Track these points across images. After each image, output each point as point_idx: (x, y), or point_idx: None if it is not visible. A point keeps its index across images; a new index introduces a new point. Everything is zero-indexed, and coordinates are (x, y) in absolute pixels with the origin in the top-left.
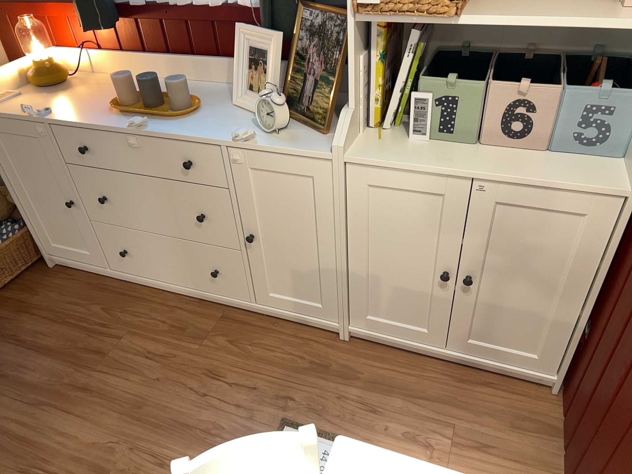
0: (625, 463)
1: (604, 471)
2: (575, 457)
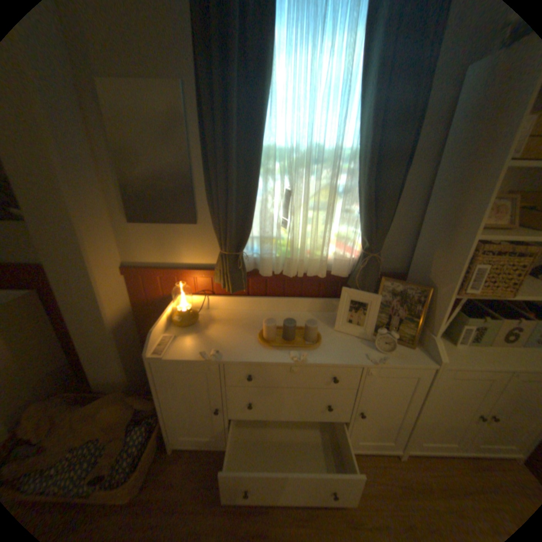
0: None
1: None
2: None
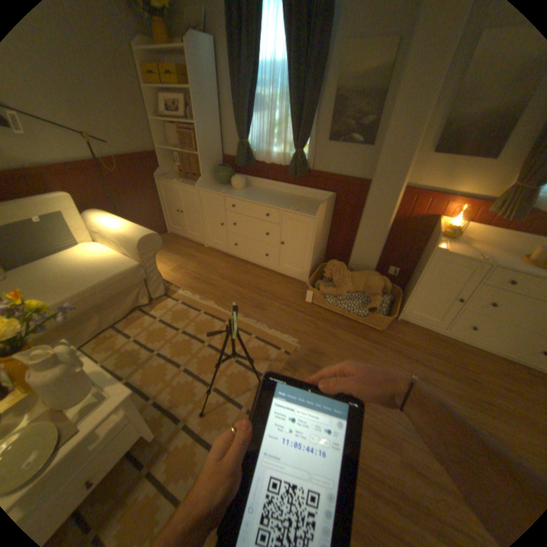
0: None
1: None
2: None
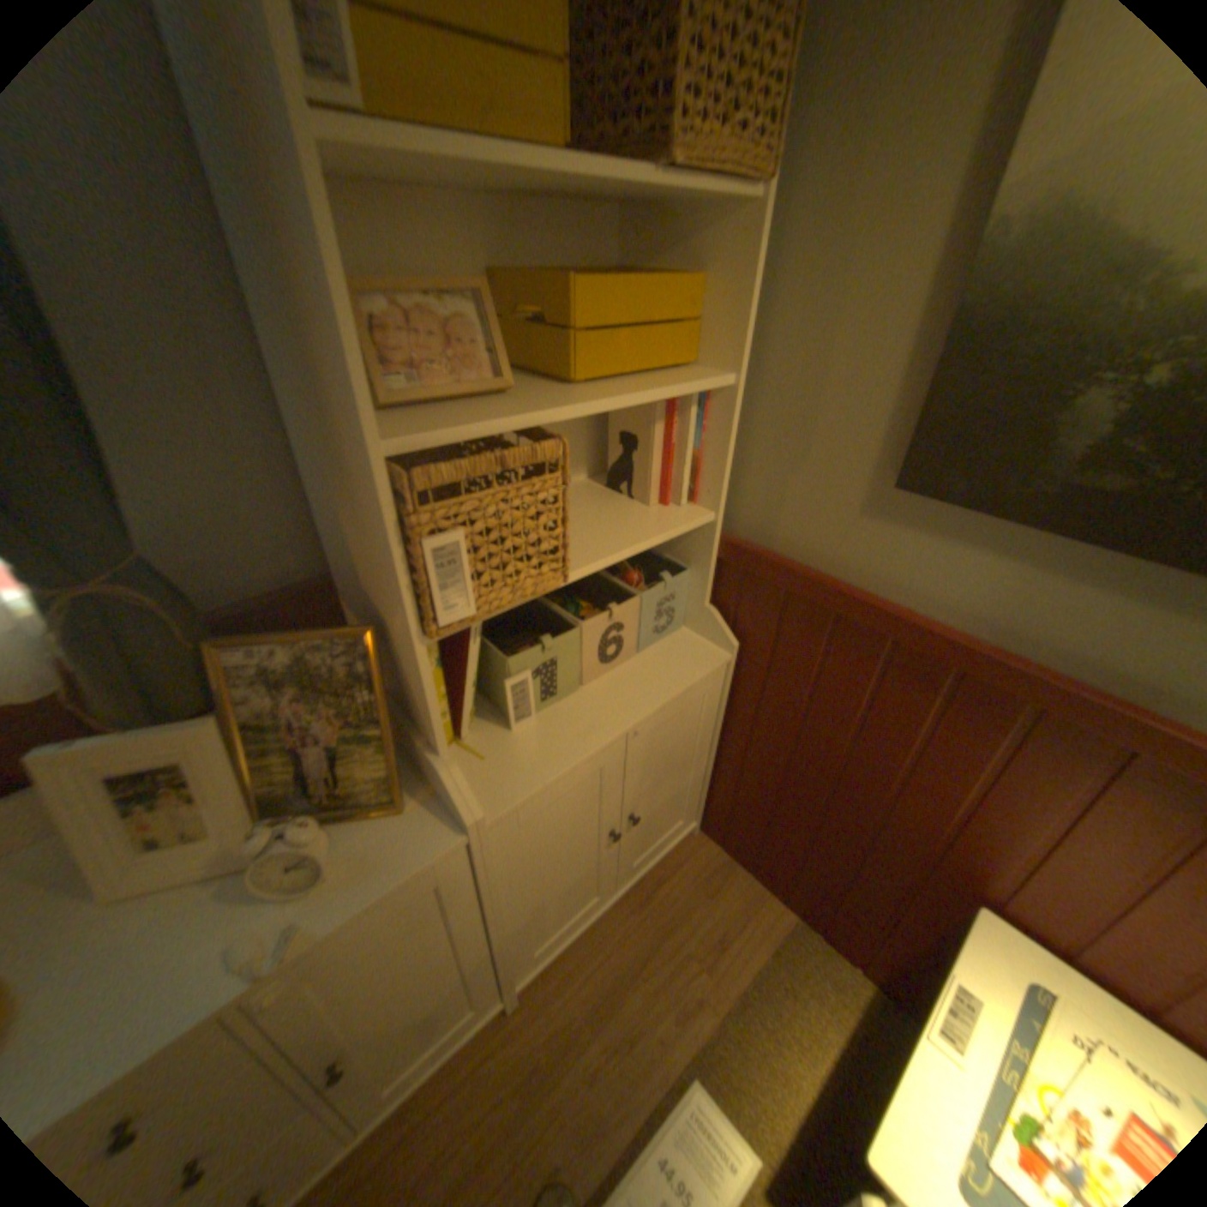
0: (879, 865)
1: (845, 878)
2: (776, 878)
